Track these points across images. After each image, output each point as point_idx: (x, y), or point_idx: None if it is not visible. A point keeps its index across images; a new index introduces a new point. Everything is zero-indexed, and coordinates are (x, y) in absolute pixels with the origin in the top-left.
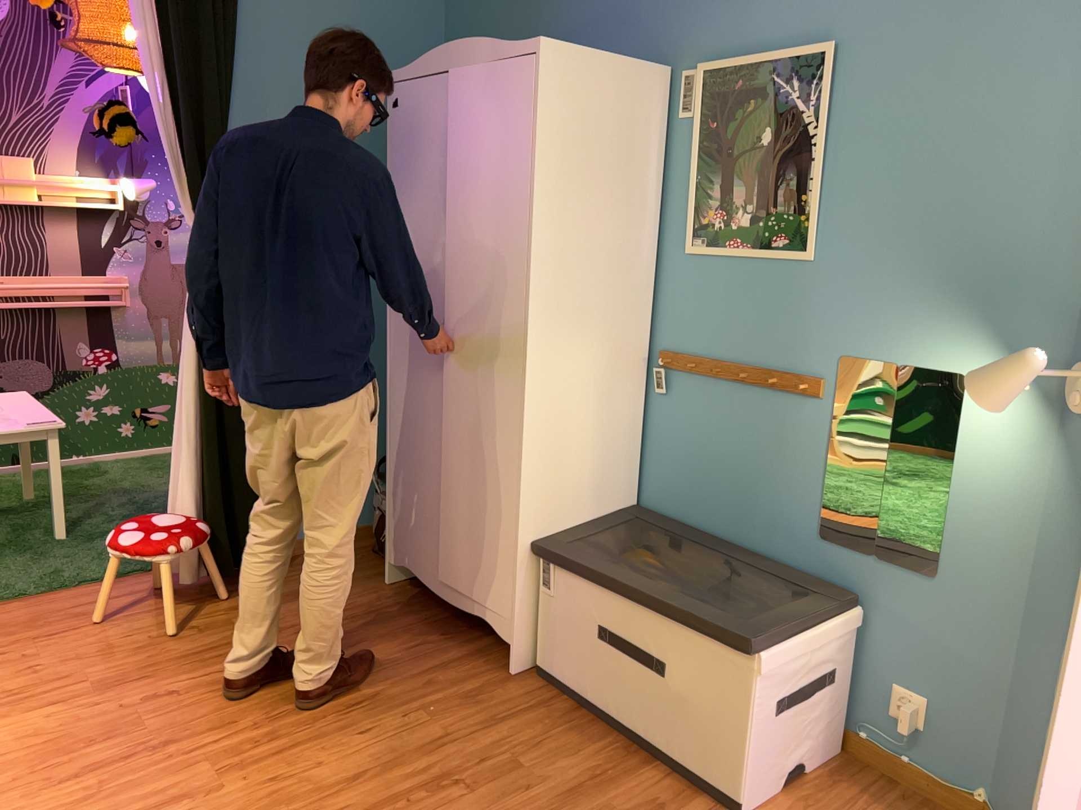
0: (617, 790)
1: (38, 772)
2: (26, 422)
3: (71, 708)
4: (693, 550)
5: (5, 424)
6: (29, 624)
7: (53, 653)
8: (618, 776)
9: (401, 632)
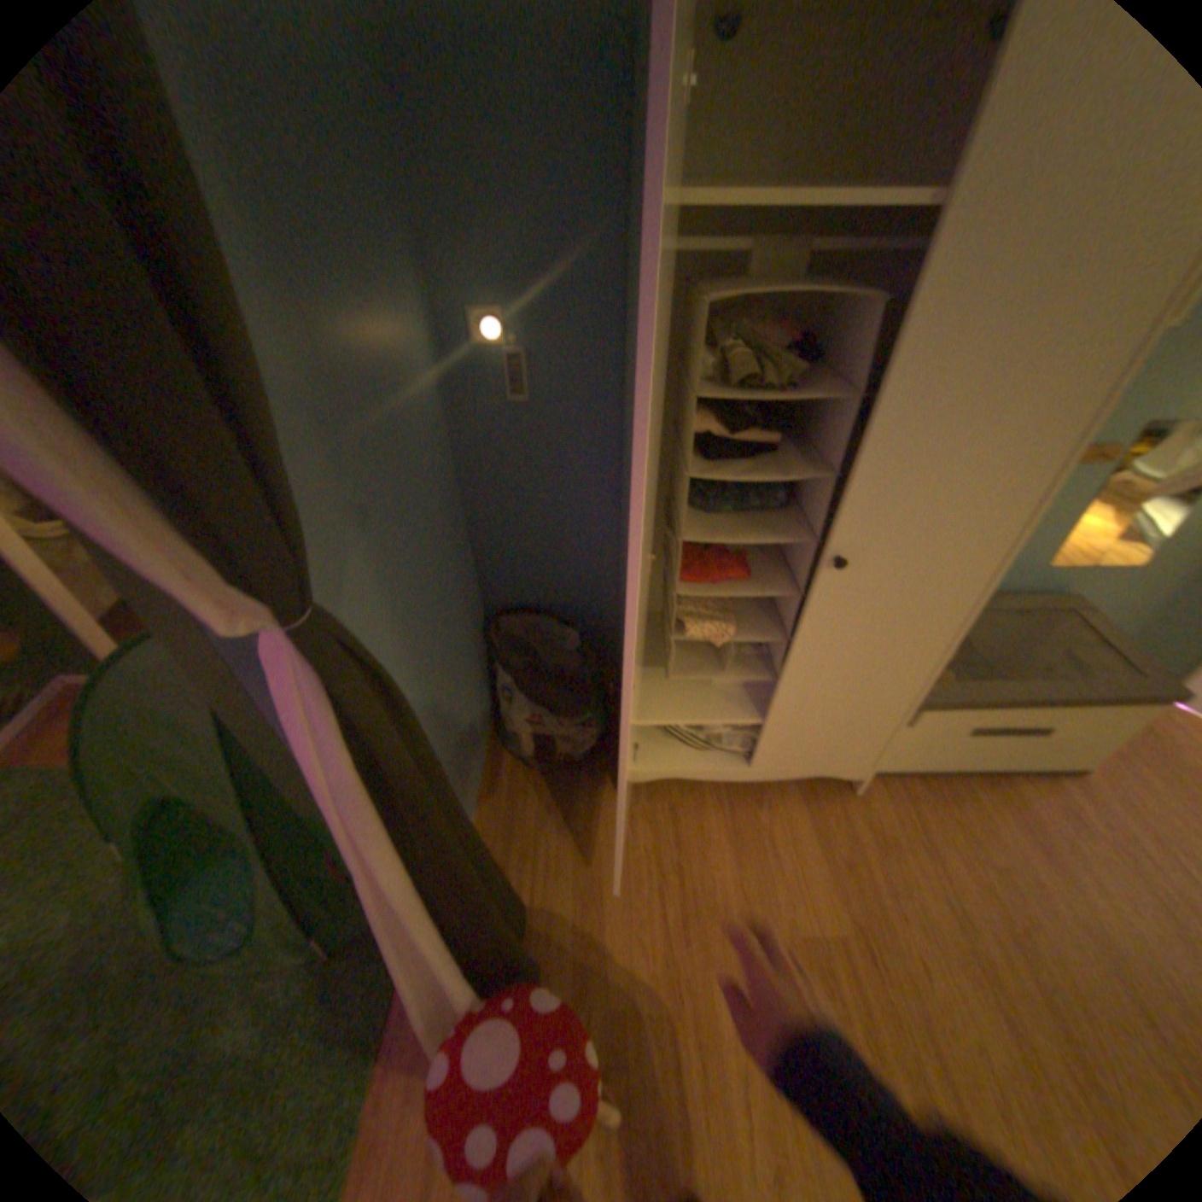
0: (1042, 823)
1: None
2: None
3: None
4: None
5: None
6: None
7: None
8: (1025, 812)
9: (734, 836)
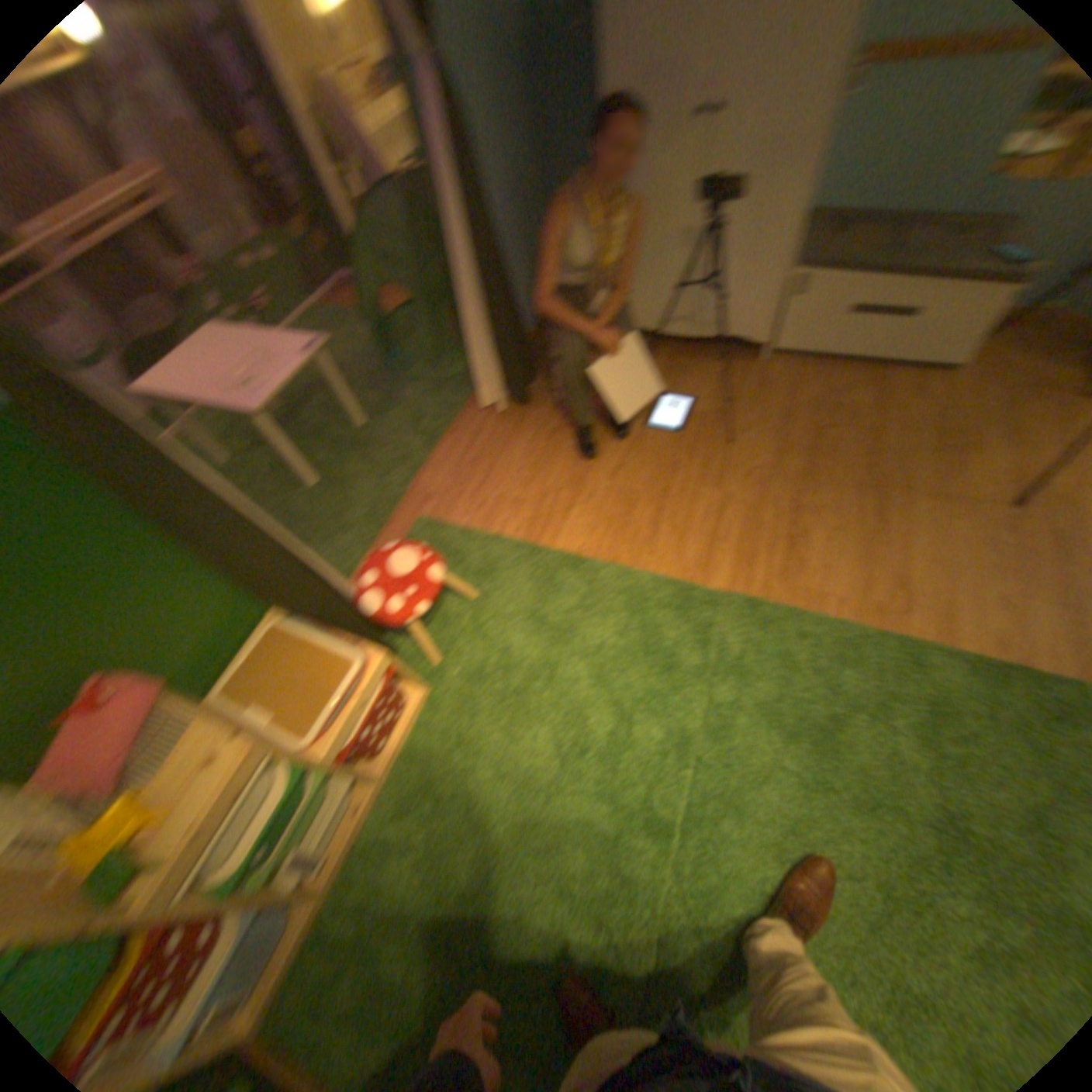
0: (892, 391)
1: (630, 540)
2: (295, 349)
3: (582, 505)
4: (868, 230)
5: (284, 359)
6: (459, 480)
7: (509, 486)
8: (883, 385)
9: (669, 370)
